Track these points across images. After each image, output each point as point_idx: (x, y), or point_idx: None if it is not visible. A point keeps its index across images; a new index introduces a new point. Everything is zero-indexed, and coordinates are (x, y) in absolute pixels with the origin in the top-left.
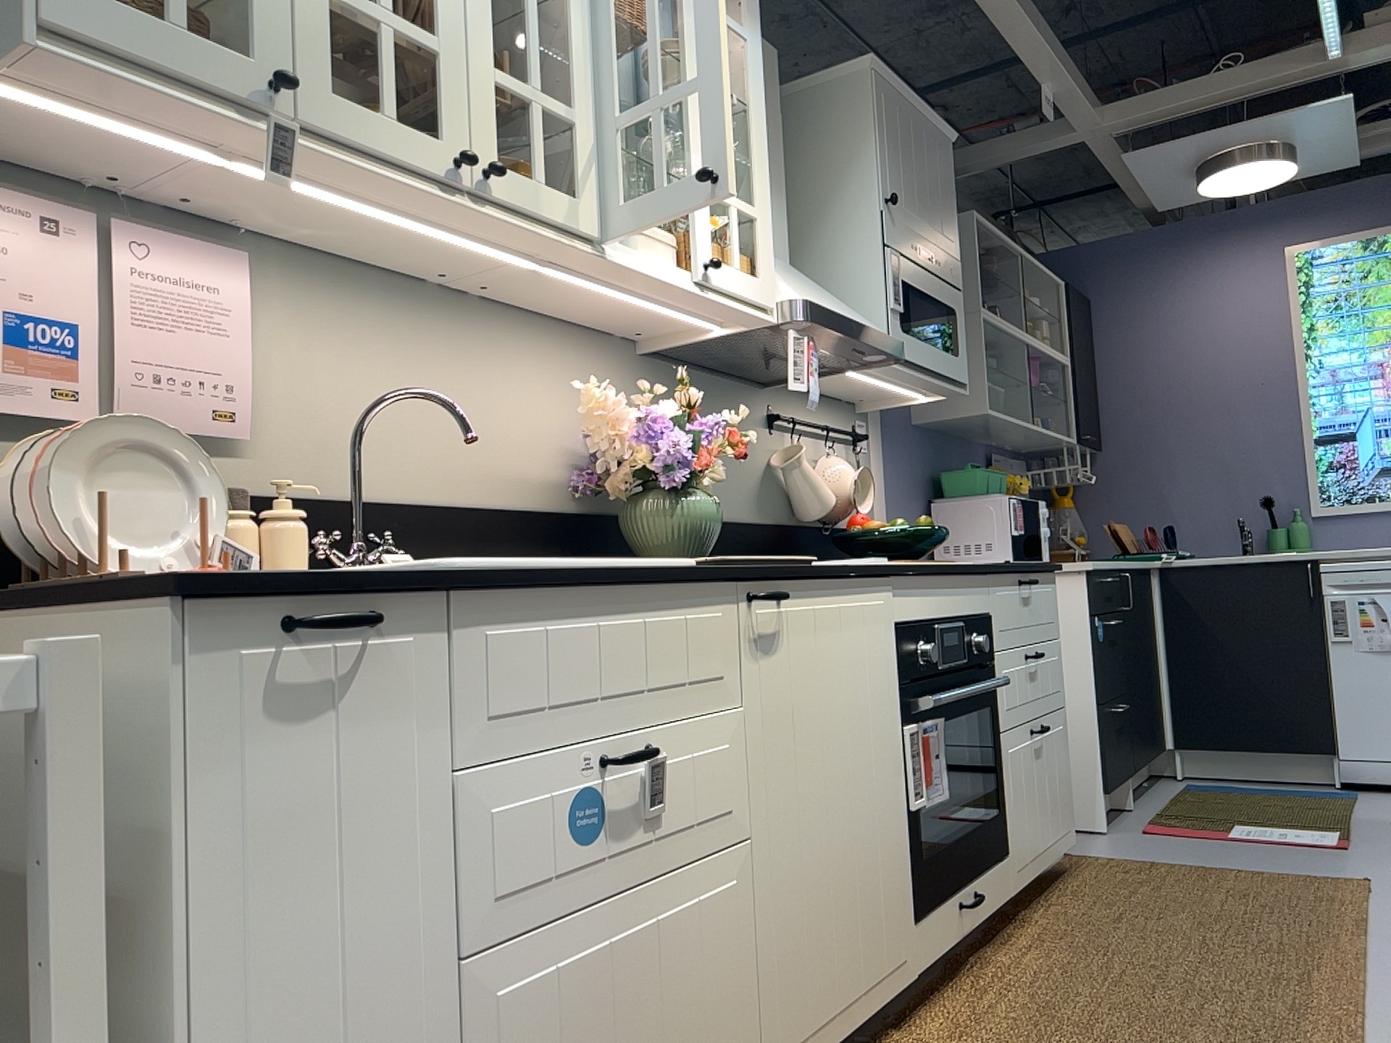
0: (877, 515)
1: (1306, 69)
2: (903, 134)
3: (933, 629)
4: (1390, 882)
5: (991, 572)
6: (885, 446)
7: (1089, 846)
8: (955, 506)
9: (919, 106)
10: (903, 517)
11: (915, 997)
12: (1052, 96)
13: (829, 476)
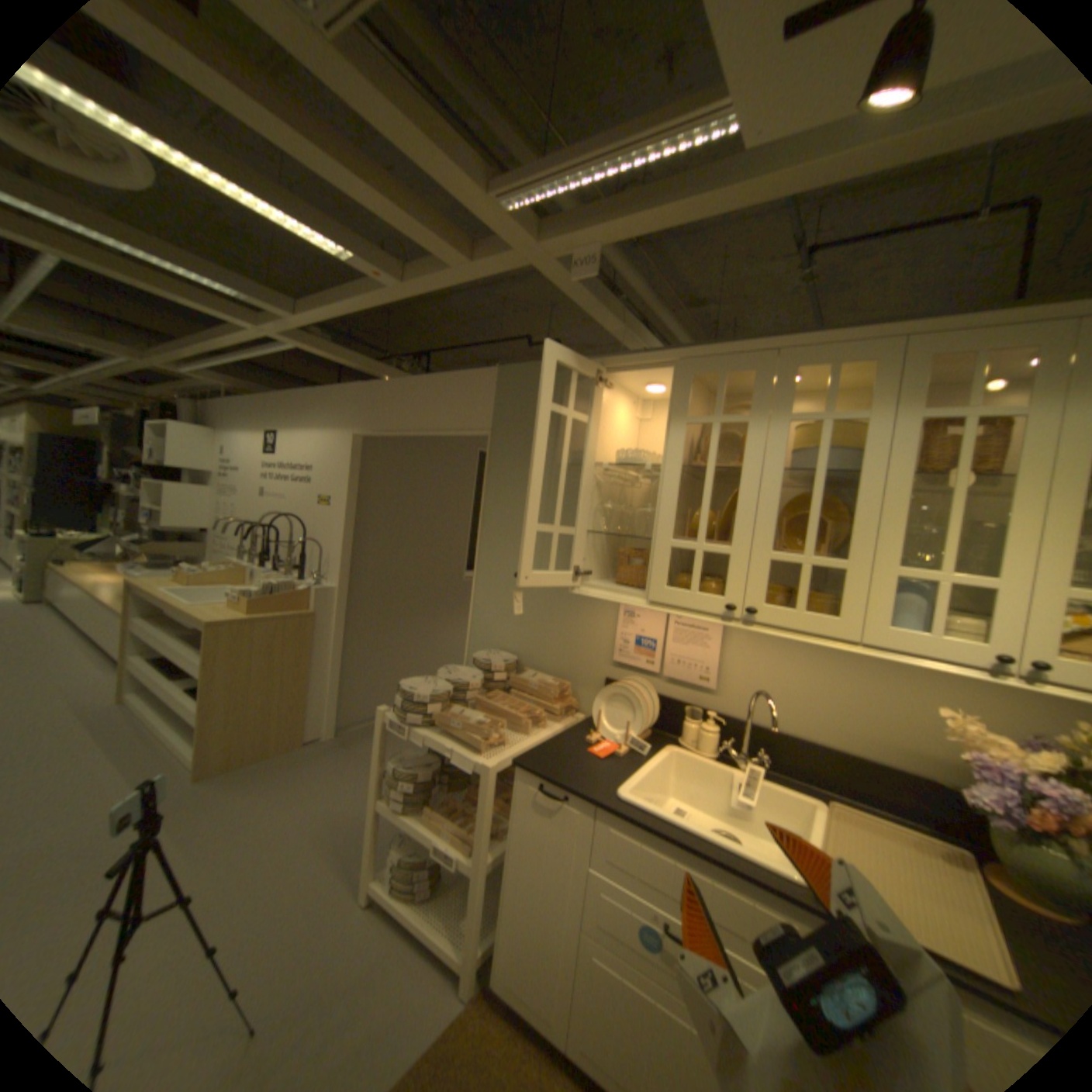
0: None
1: None
2: None
3: None
4: None
5: None
6: None
7: None
8: None
9: None
10: None
11: None
12: None
13: None
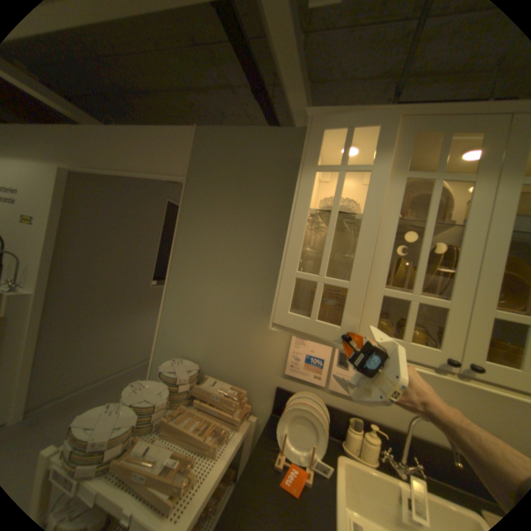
0: None
1: None
2: None
3: None
4: None
5: None
6: None
7: None
8: None
9: None
10: None
11: None
12: None
13: None
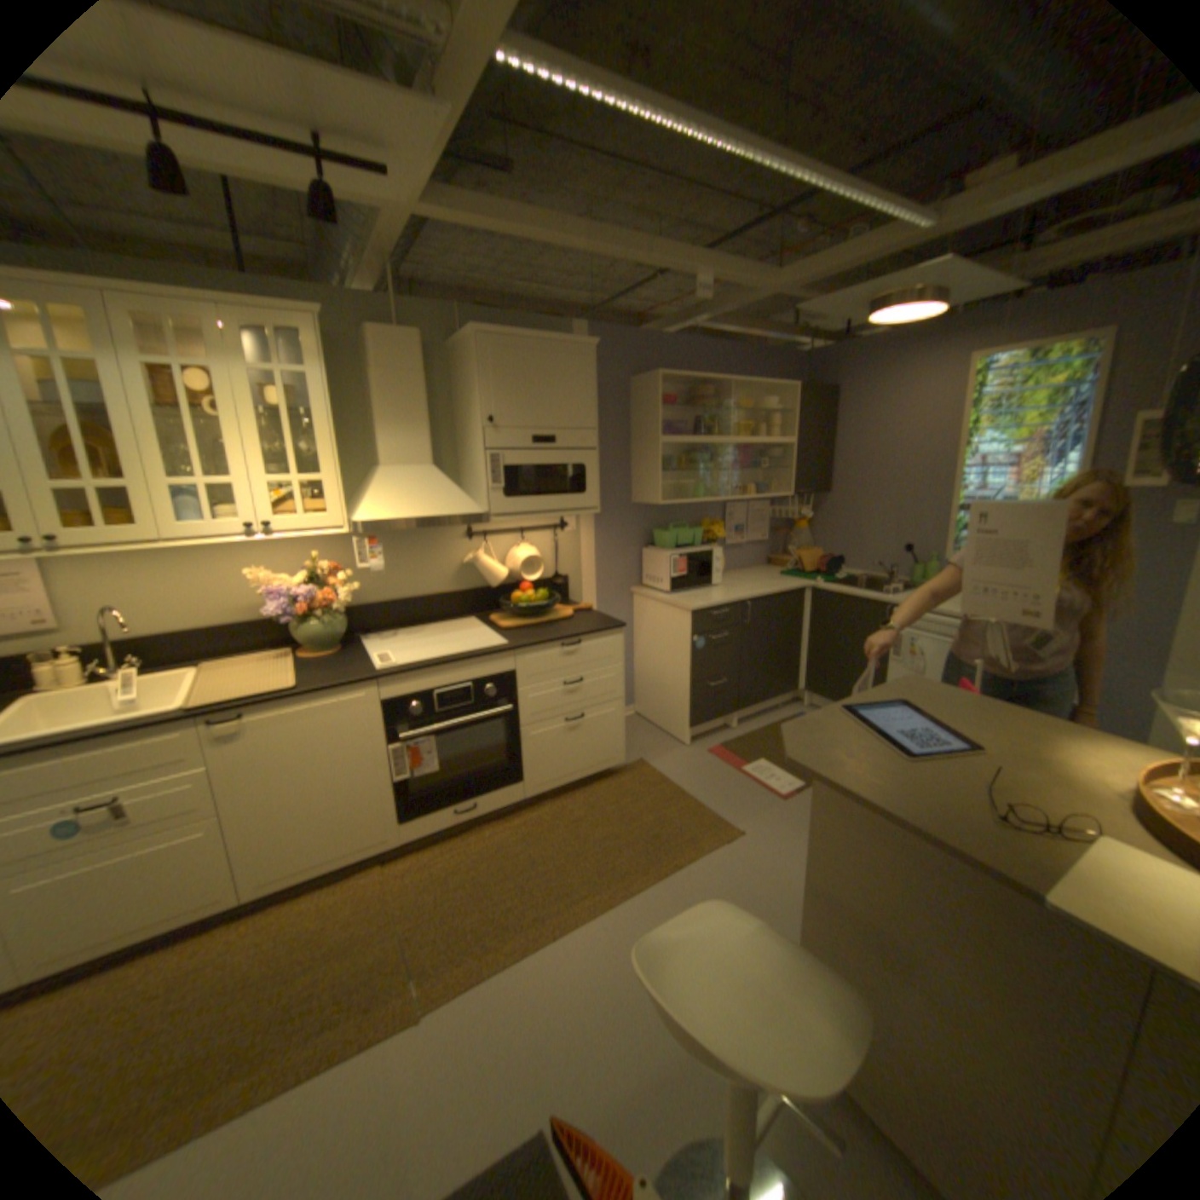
0: (580, 565)
1: (912, 235)
2: (513, 366)
3: (432, 693)
4: (753, 841)
5: (509, 652)
6: (594, 524)
7: (663, 756)
8: (651, 553)
9: (540, 336)
10: (609, 562)
11: (424, 845)
12: (708, 280)
13: (511, 560)
